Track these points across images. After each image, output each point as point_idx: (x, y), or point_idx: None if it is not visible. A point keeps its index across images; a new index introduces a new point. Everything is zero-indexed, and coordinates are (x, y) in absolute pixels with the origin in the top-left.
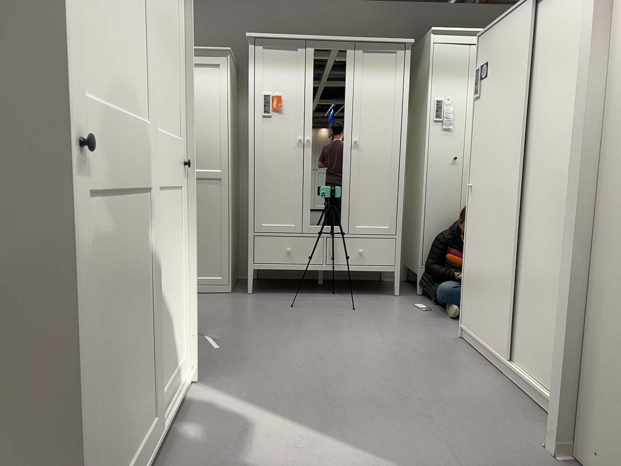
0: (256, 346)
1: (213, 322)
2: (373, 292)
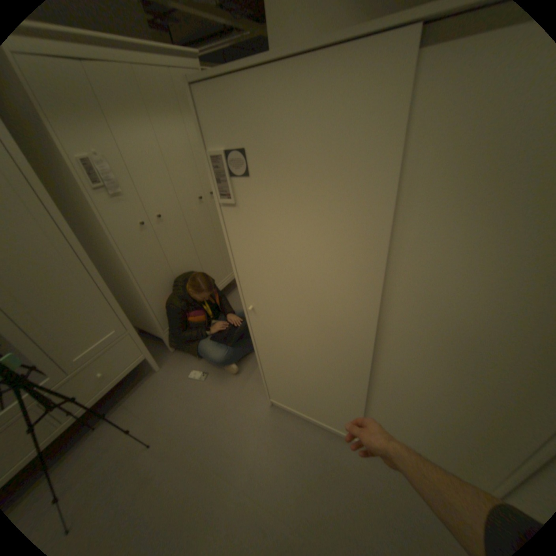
0: None
1: None
2: (128, 385)
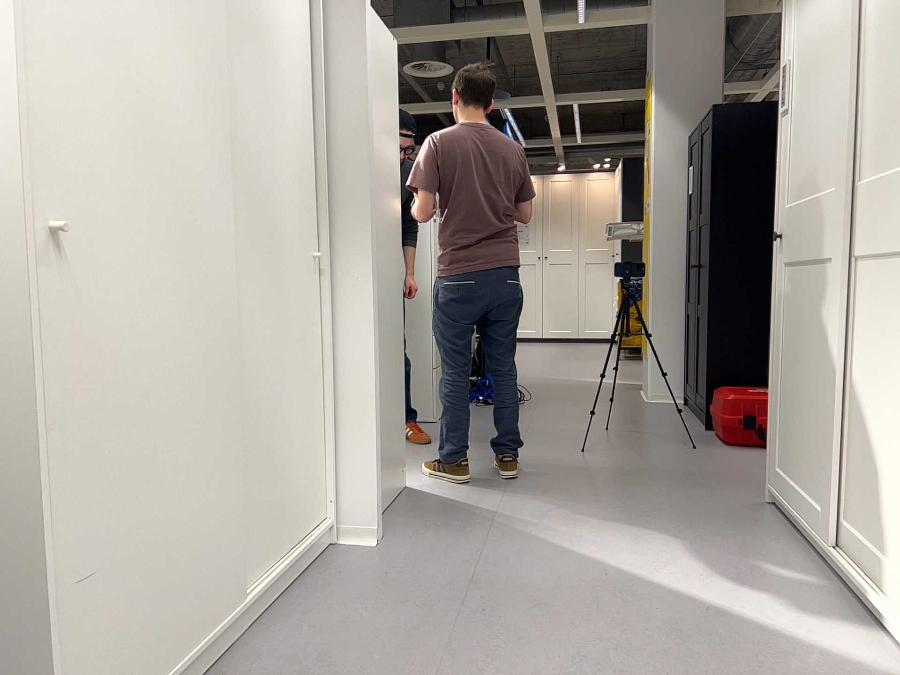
0: None
1: None
2: None
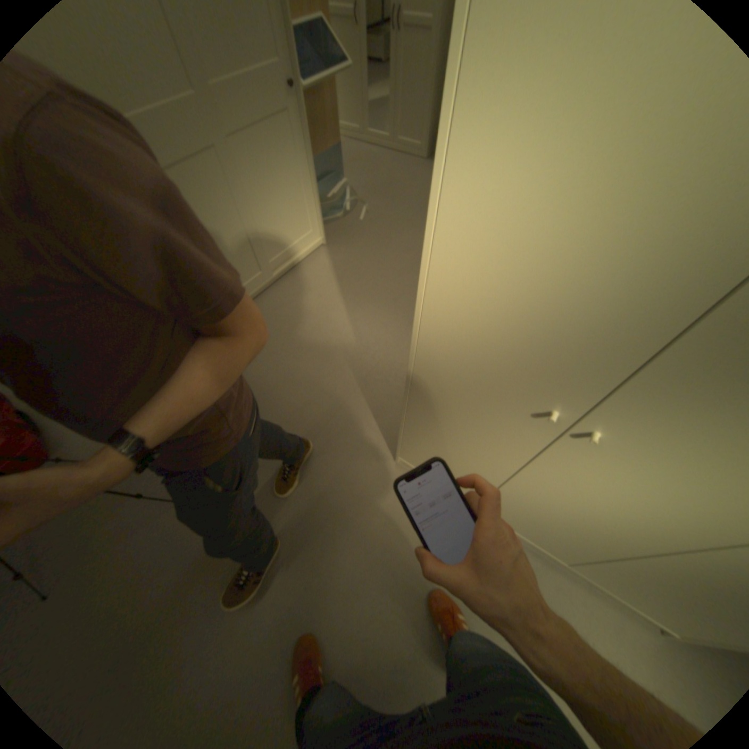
0: (386, 223)
1: (382, 190)
2: None
